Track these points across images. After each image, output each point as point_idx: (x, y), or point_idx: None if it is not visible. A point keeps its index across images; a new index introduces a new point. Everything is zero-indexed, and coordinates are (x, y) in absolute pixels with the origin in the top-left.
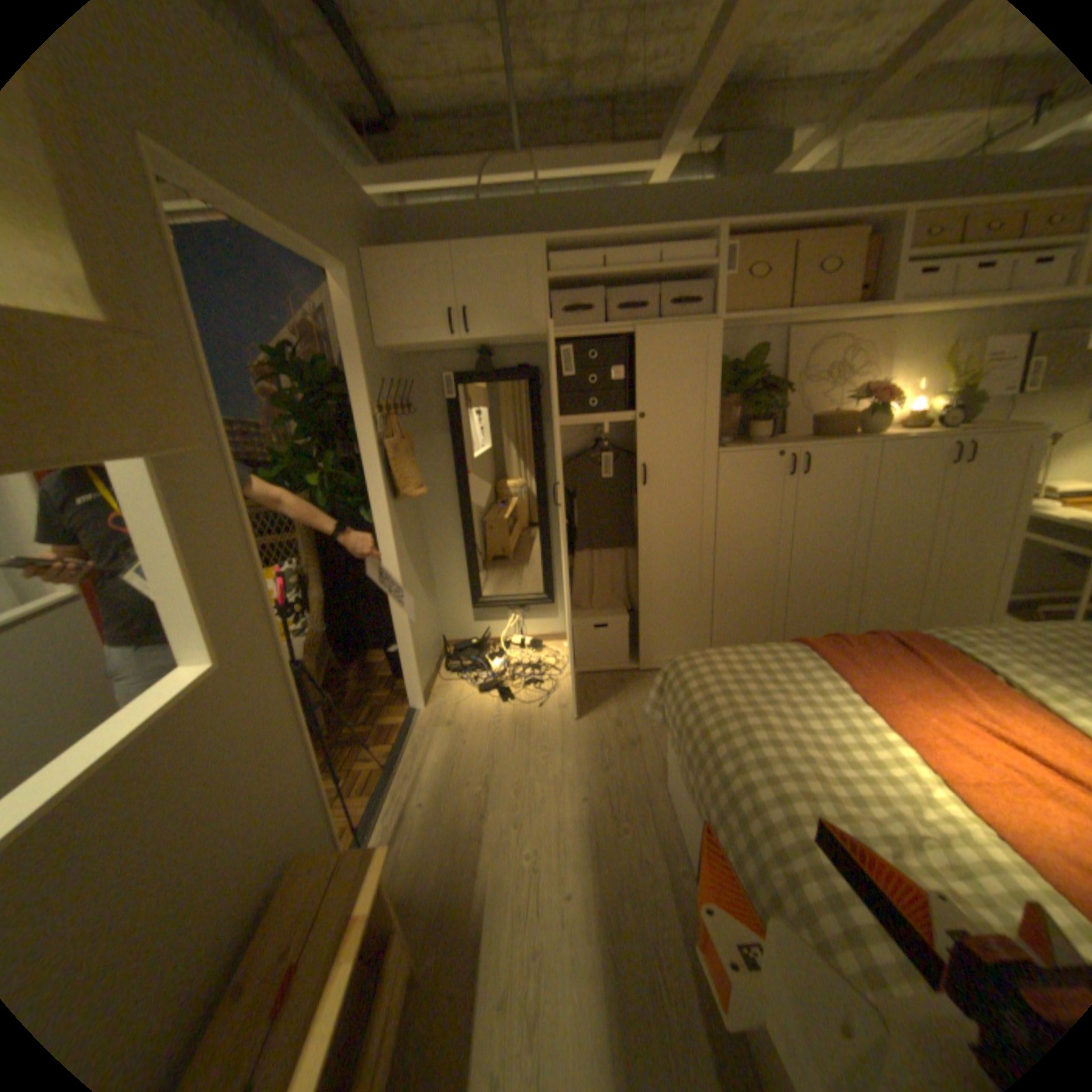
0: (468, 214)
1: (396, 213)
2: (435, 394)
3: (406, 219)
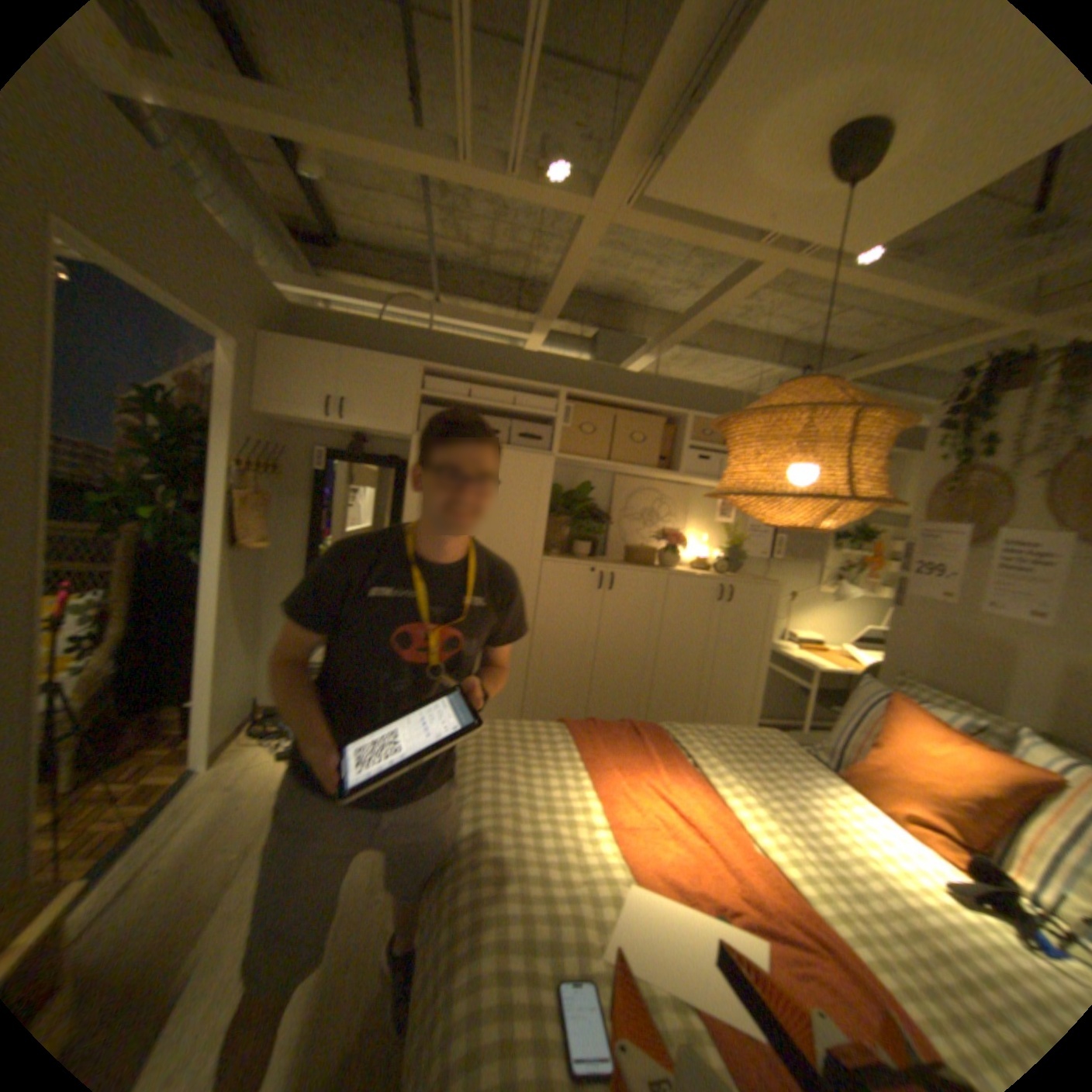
0: (370, 328)
1: (306, 310)
2: (306, 462)
3: (314, 318)
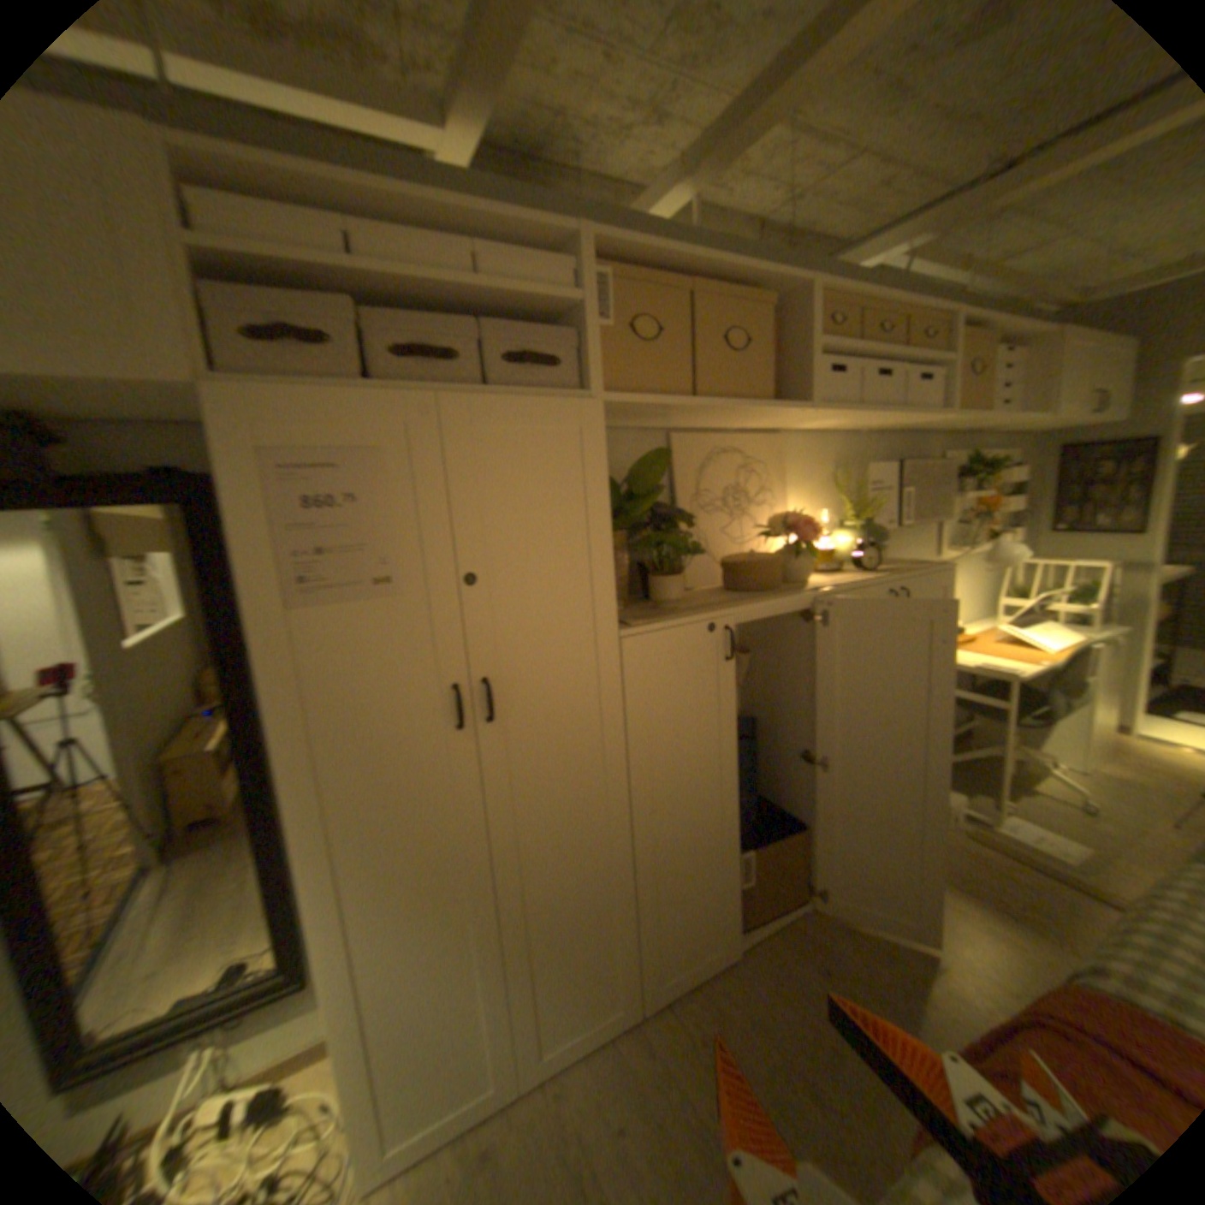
0: None
1: None
2: None
3: None
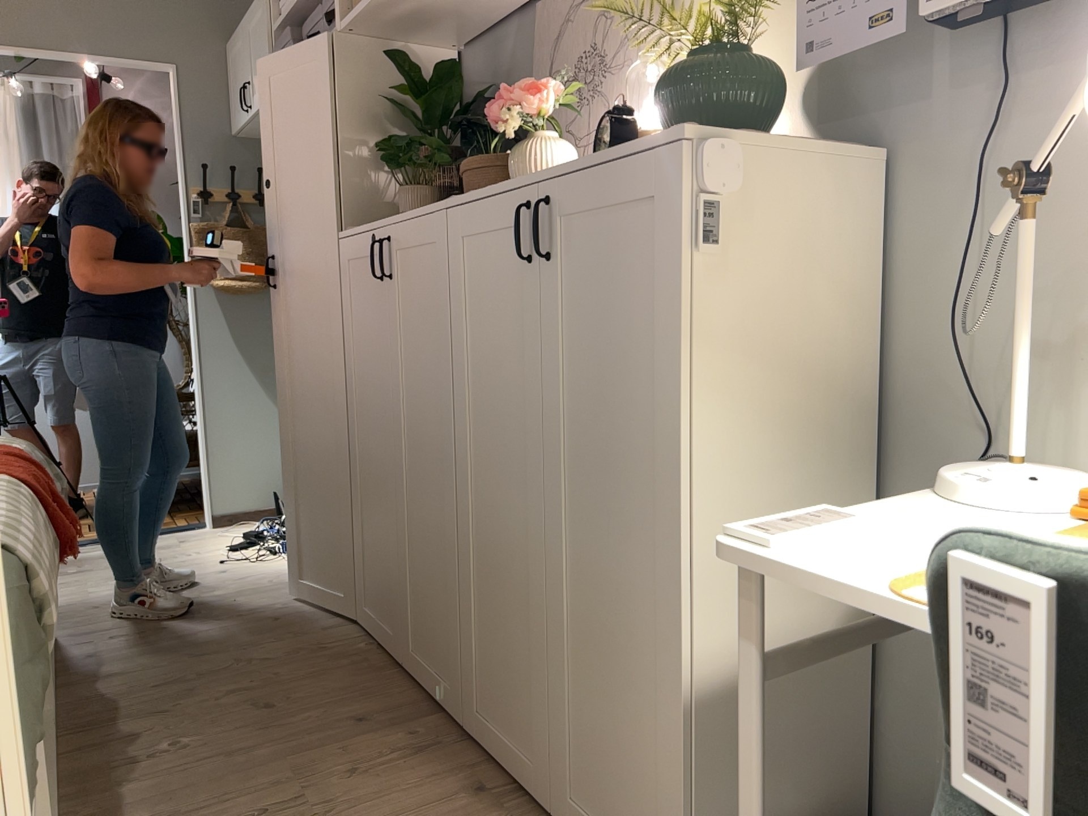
0: None
1: None
2: None
3: None
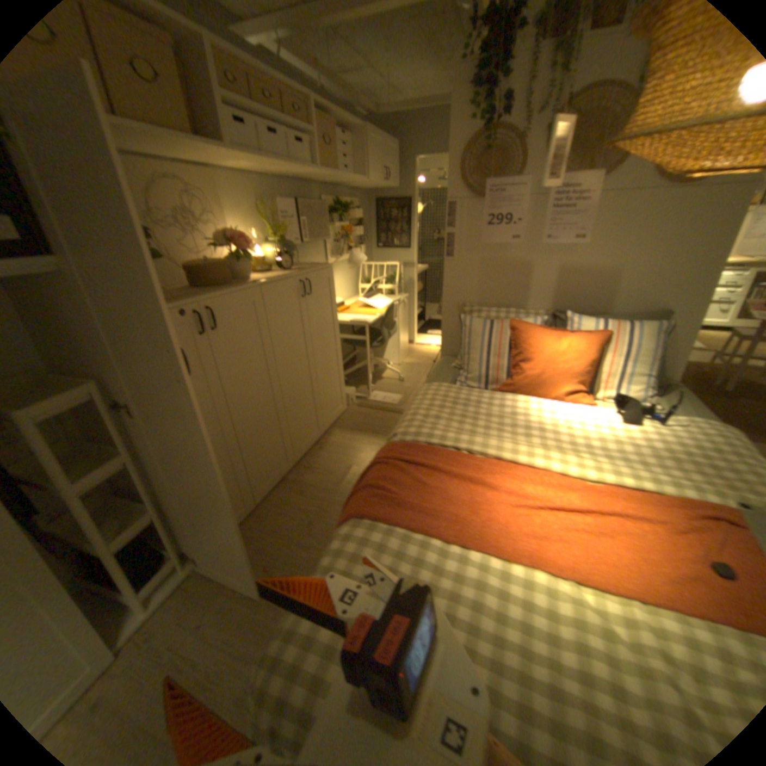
0: None
1: None
2: None
3: None
